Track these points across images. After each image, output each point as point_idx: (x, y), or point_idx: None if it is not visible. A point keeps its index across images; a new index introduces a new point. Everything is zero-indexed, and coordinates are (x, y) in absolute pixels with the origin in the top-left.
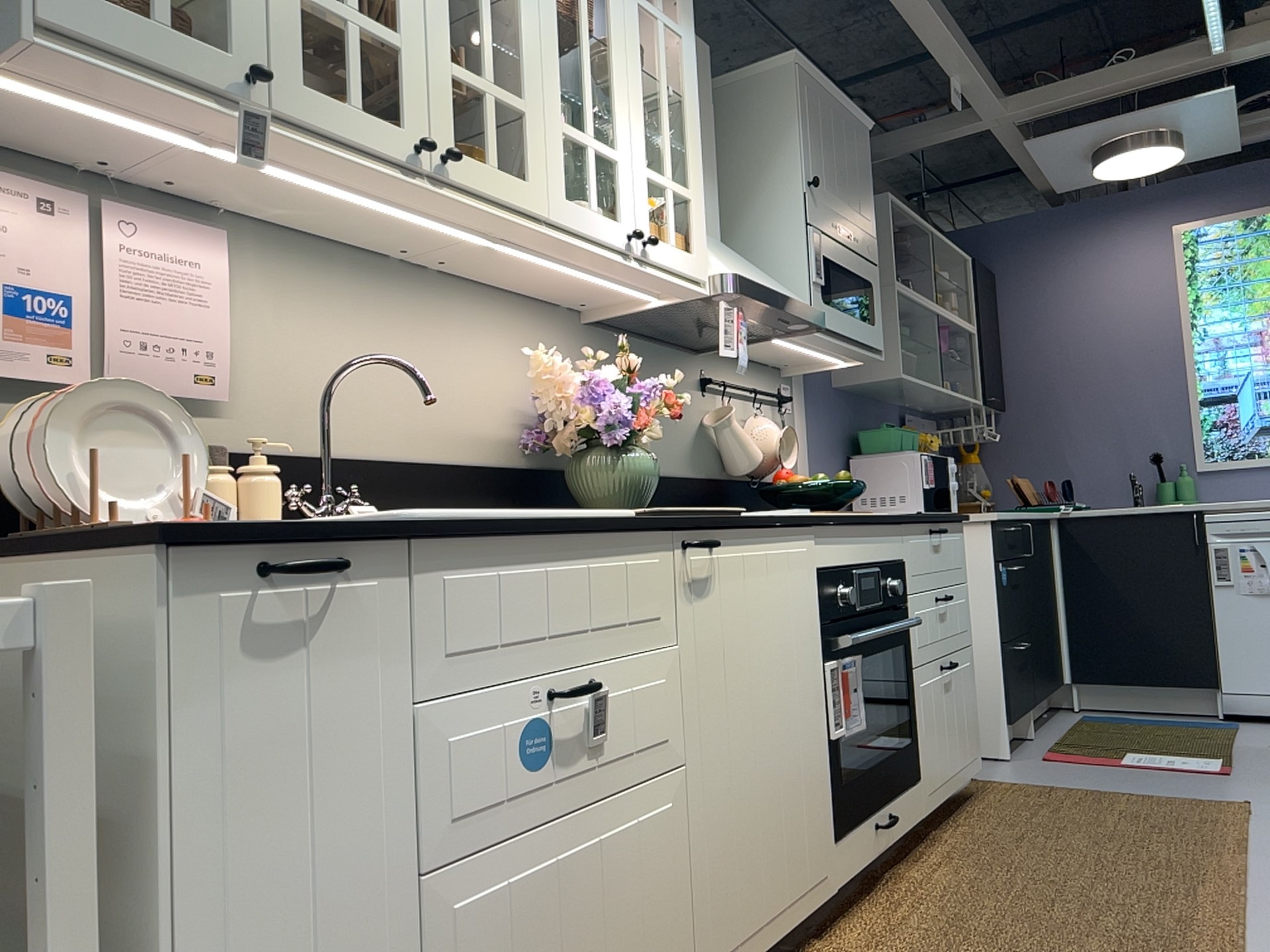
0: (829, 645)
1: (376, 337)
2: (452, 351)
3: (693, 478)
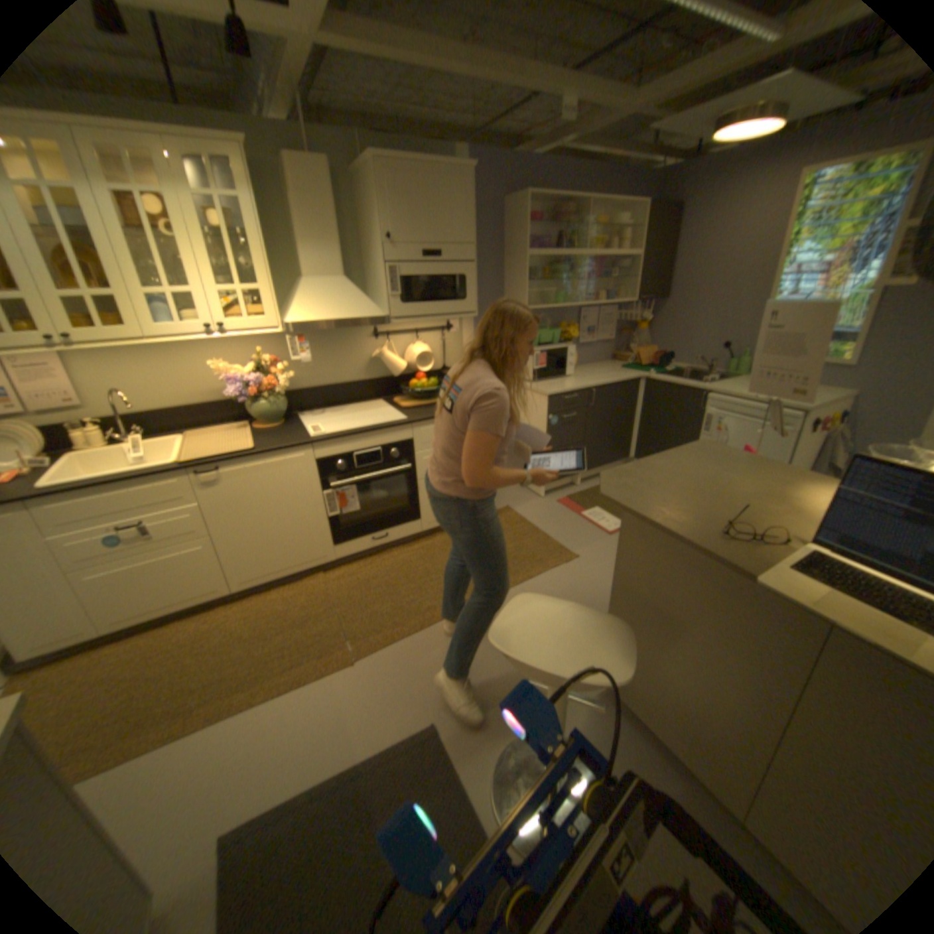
0: (326, 487)
1: (146, 367)
2: (190, 363)
3: (363, 383)
